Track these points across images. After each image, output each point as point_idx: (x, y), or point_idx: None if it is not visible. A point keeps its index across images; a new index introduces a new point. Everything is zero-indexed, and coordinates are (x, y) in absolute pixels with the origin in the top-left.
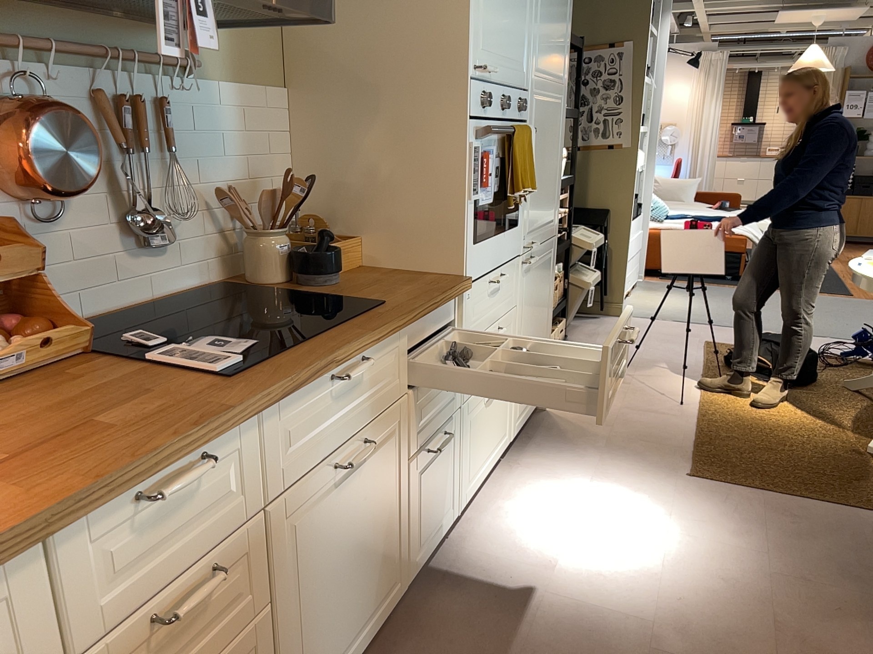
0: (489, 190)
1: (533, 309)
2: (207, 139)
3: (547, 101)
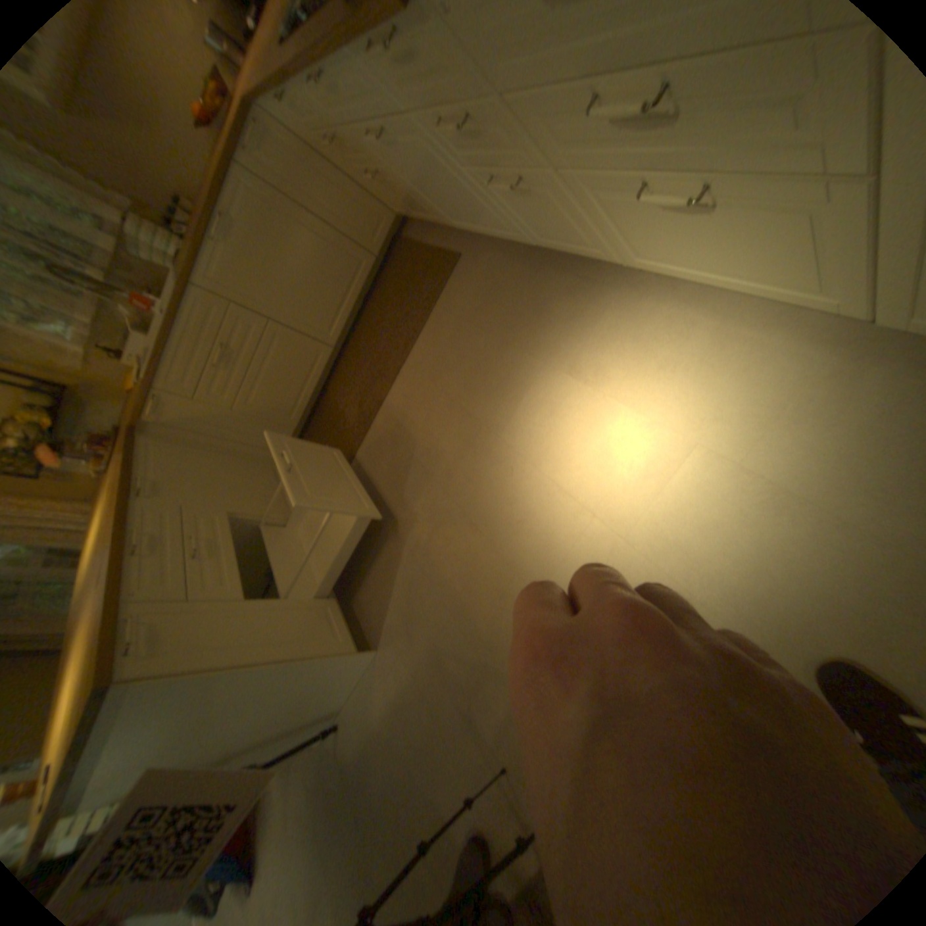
0: None
1: None
2: None
3: None
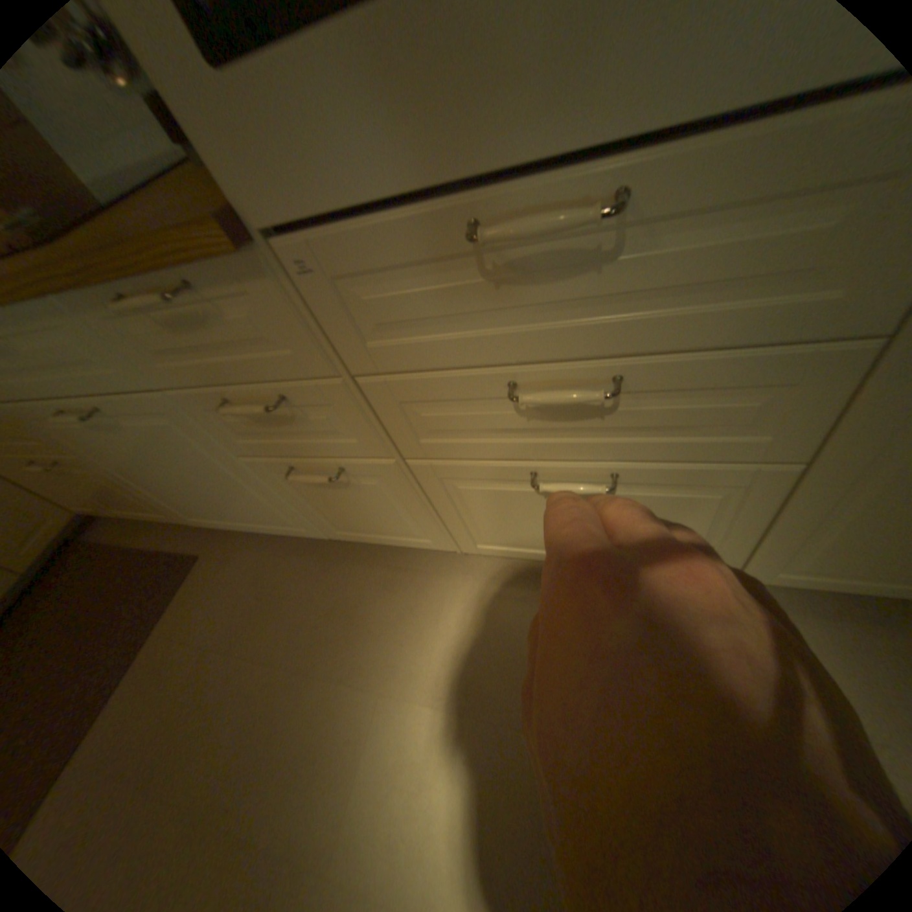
0: None
1: None
2: None
3: None
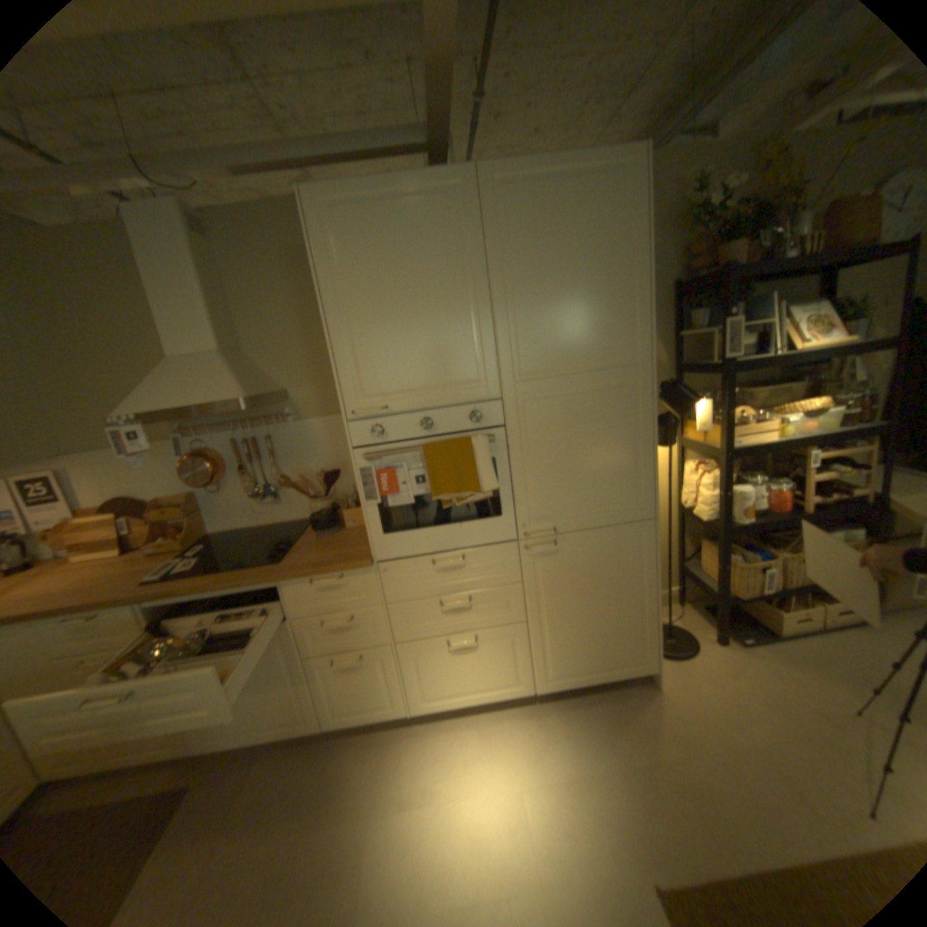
0: (404, 496)
1: (572, 590)
2: (301, 450)
3: (571, 394)
